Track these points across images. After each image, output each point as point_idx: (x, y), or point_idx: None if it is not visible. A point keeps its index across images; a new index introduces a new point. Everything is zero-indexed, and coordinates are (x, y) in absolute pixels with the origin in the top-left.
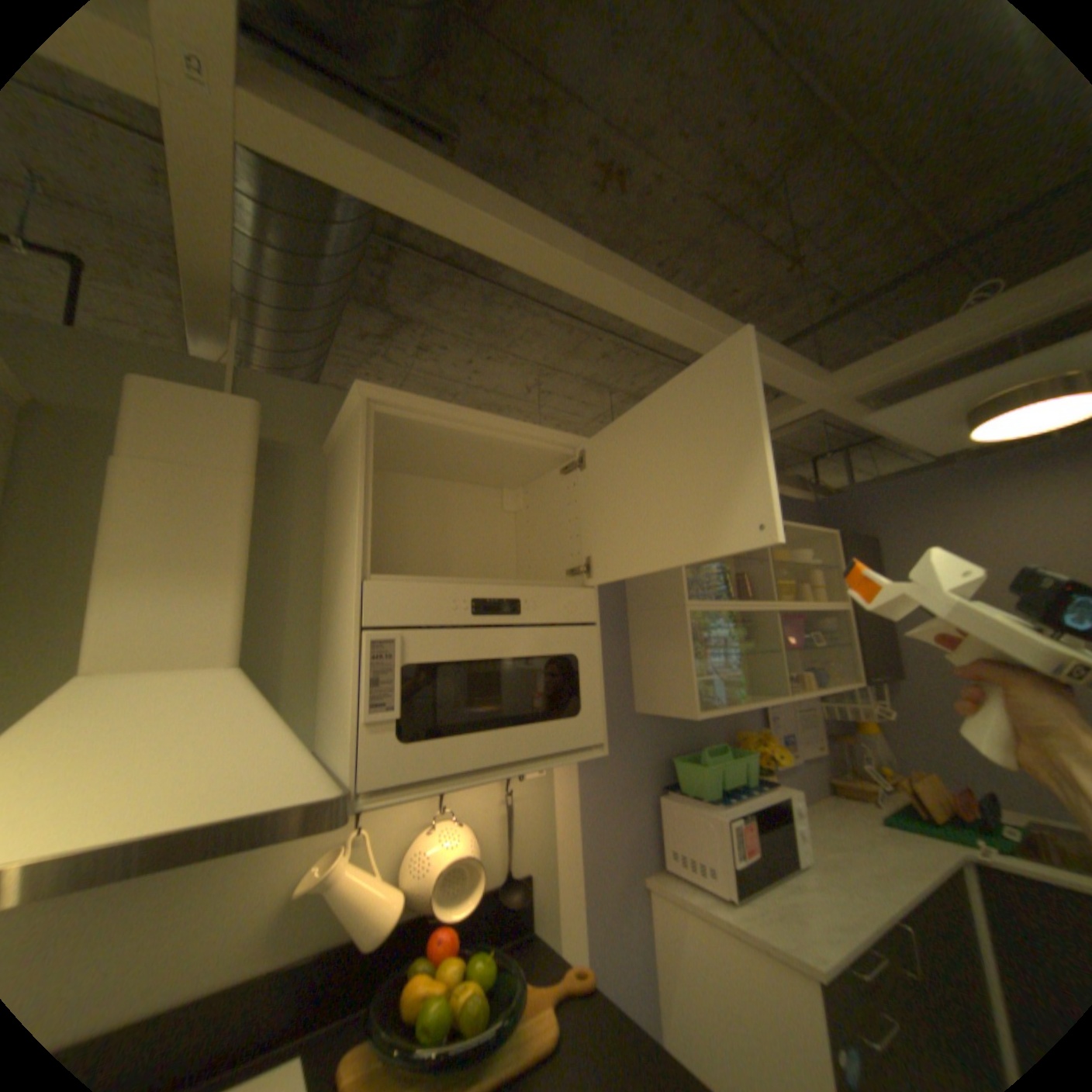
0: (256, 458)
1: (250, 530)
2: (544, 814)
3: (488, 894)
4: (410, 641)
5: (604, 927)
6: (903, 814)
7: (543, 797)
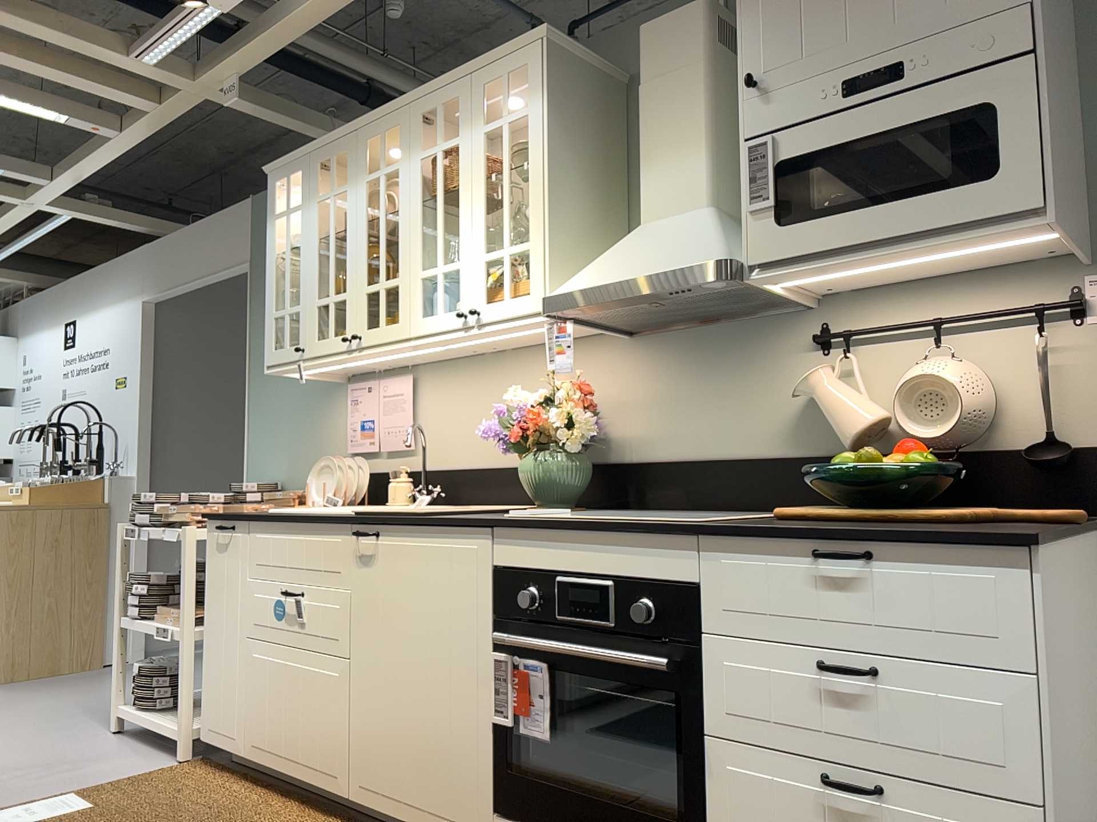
0: (708, 47)
1: (709, 105)
2: None
3: (1017, 450)
4: (781, 141)
5: None
6: None
7: None
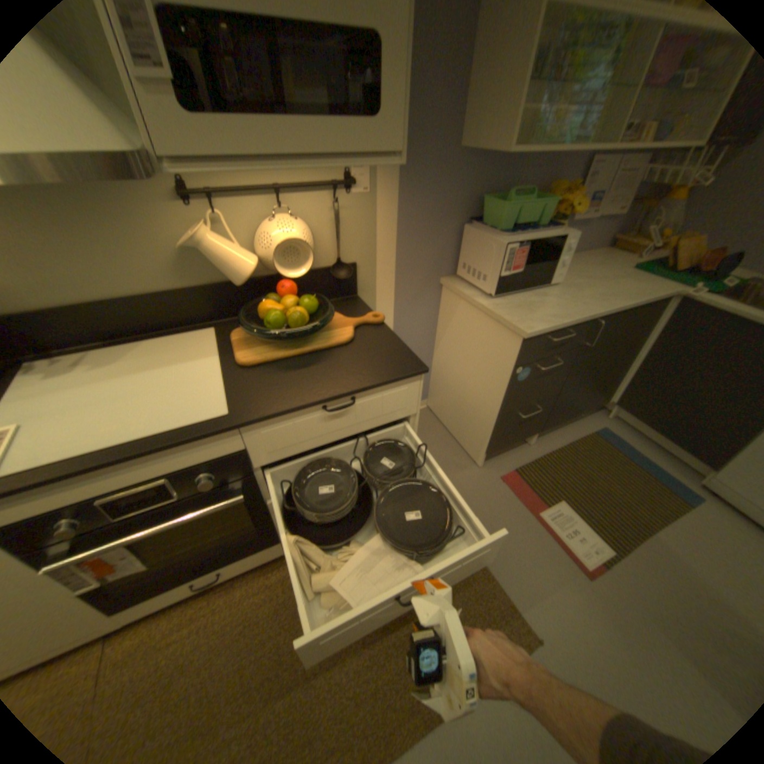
0: None
1: None
2: (367, 222)
3: (324, 268)
4: None
5: (406, 299)
6: (656, 262)
7: (367, 209)
